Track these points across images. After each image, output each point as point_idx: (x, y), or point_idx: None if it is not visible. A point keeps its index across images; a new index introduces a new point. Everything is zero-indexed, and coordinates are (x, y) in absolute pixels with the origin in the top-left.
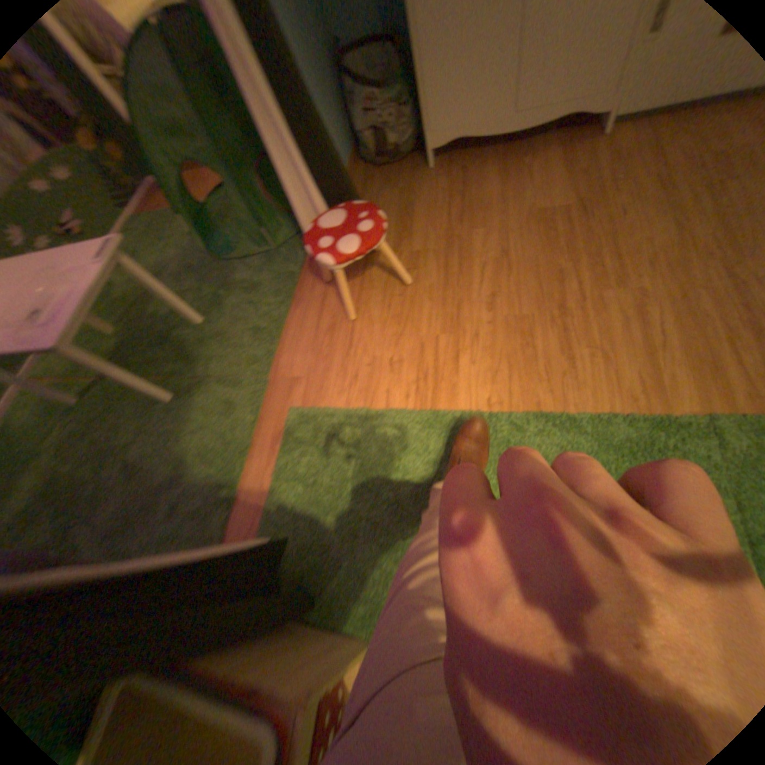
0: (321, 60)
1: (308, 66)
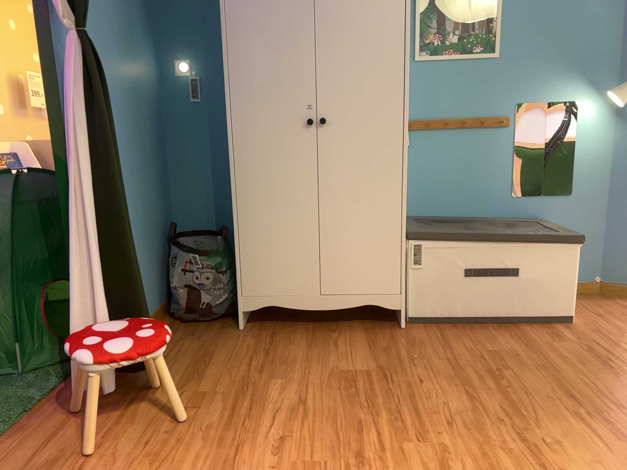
0: (154, 230)
1: (139, 226)
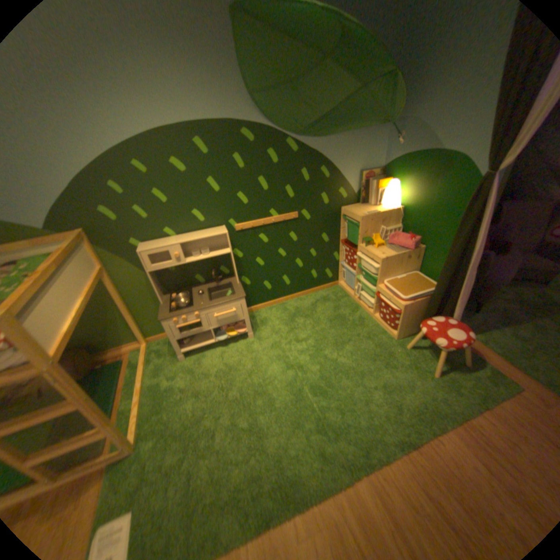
0: None
1: None
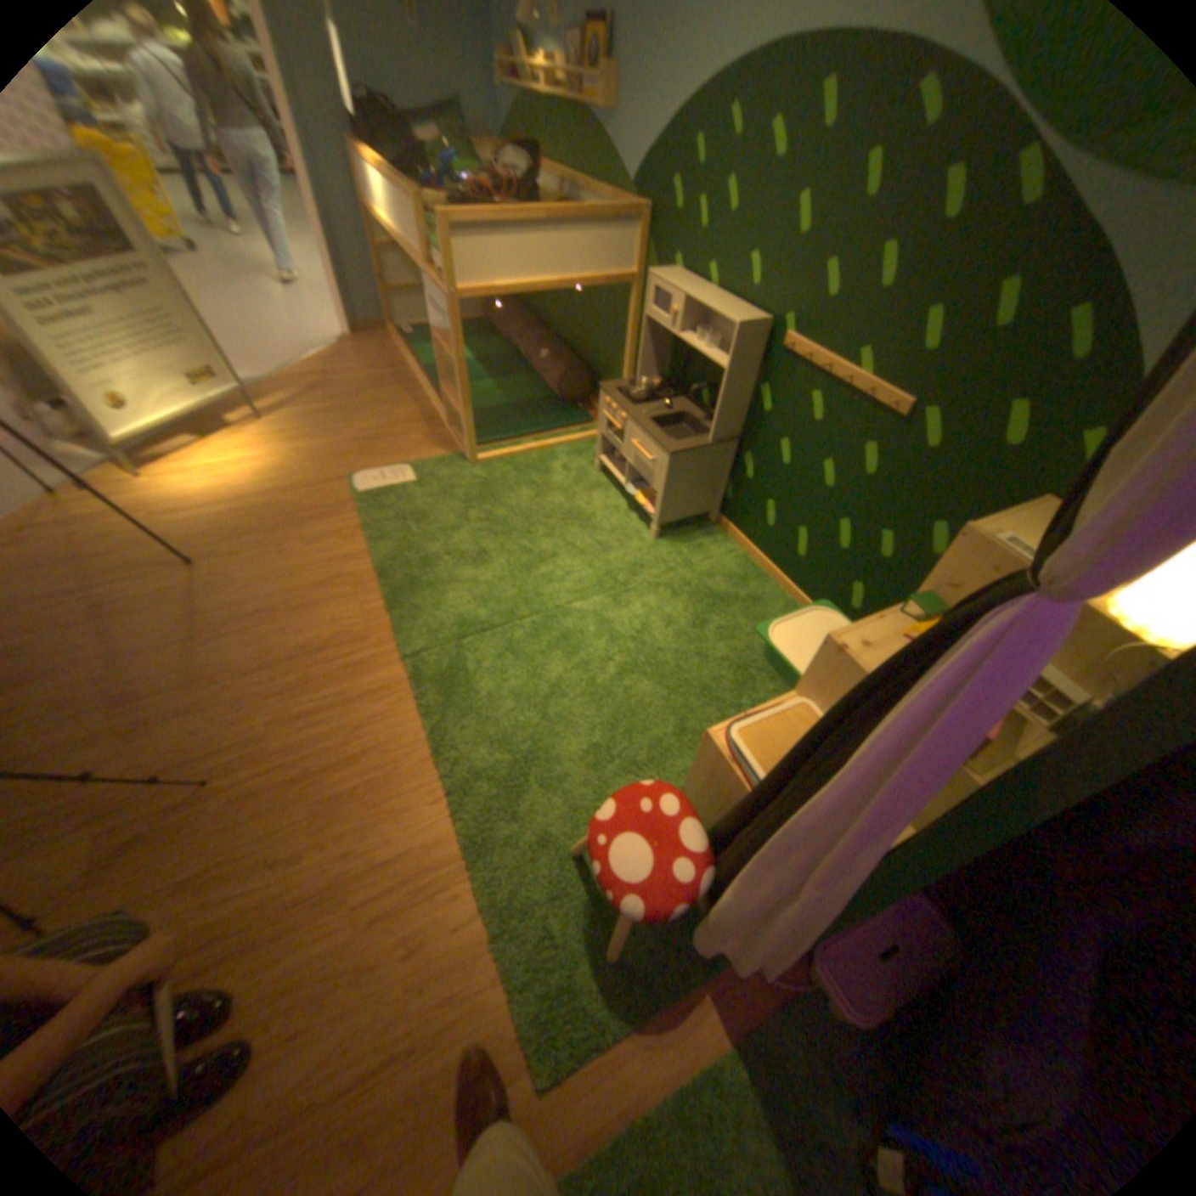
0: None
1: None
